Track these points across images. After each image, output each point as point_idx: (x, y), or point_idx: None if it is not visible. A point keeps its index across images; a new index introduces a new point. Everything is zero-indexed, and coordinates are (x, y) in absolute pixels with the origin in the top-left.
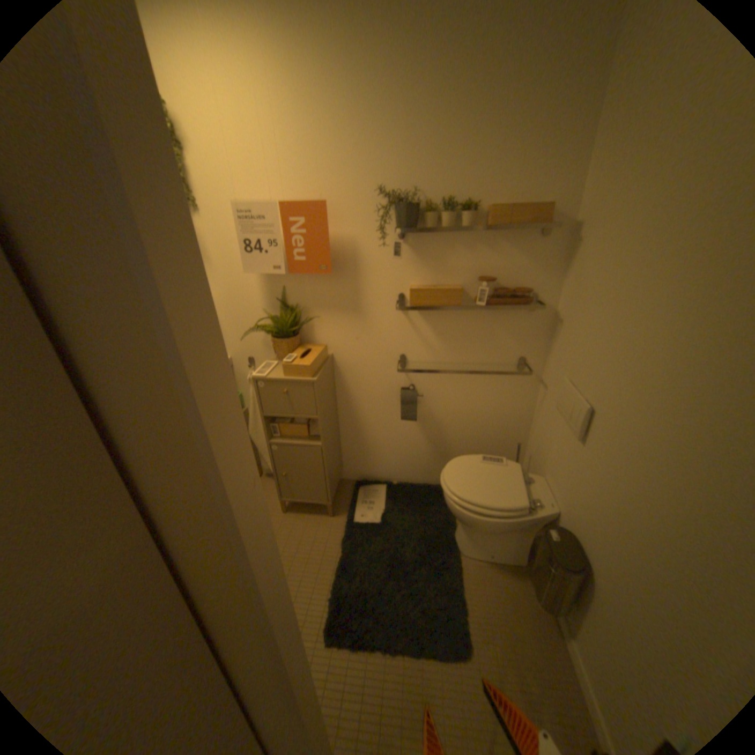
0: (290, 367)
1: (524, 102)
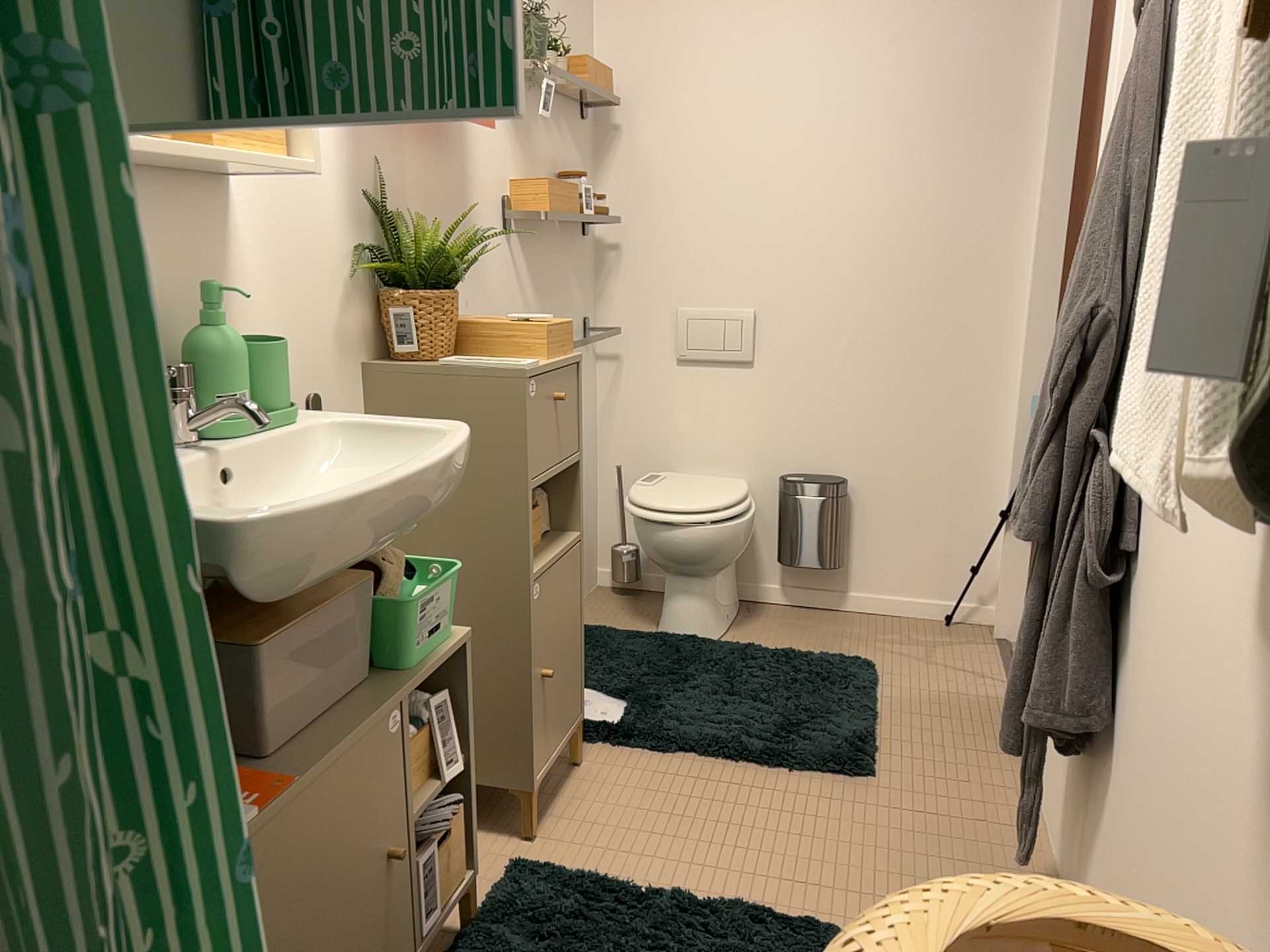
0: (555, 331)
1: None
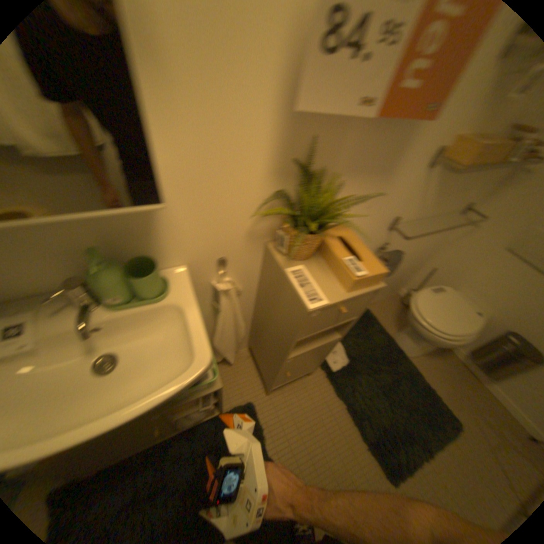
0: (363, 279)
1: None
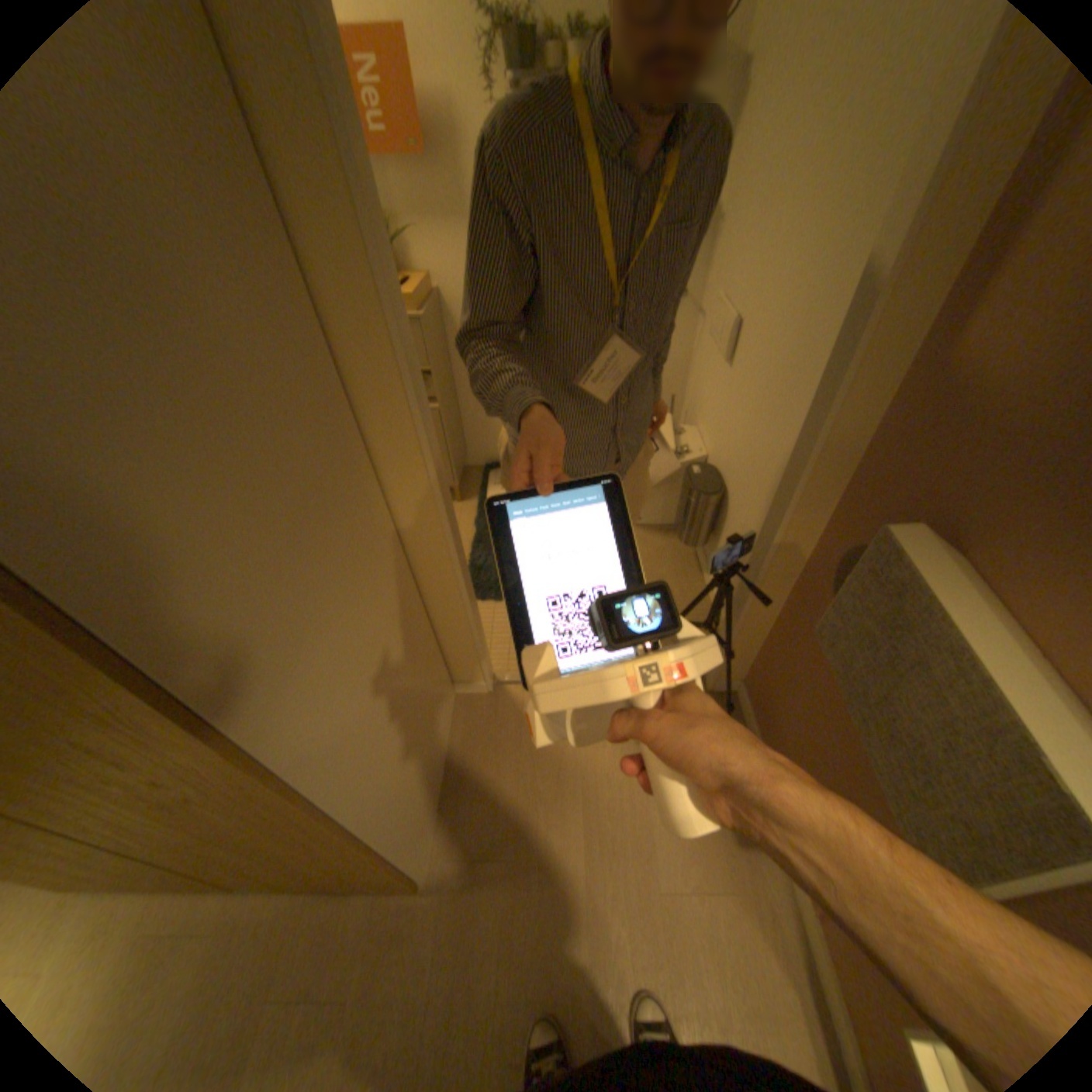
0: None
1: None
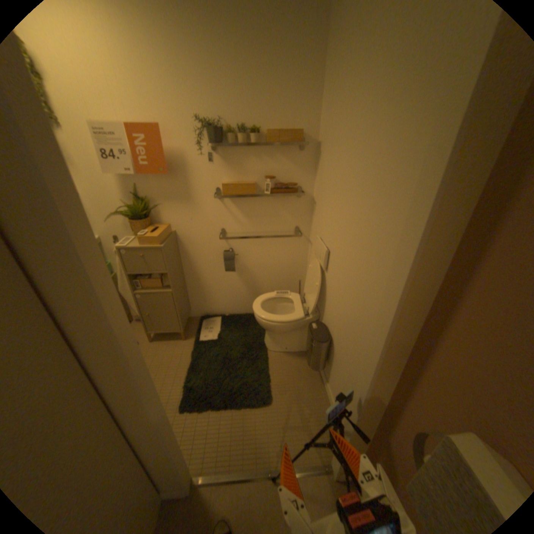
0: (144, 239)
1: (281, 66)
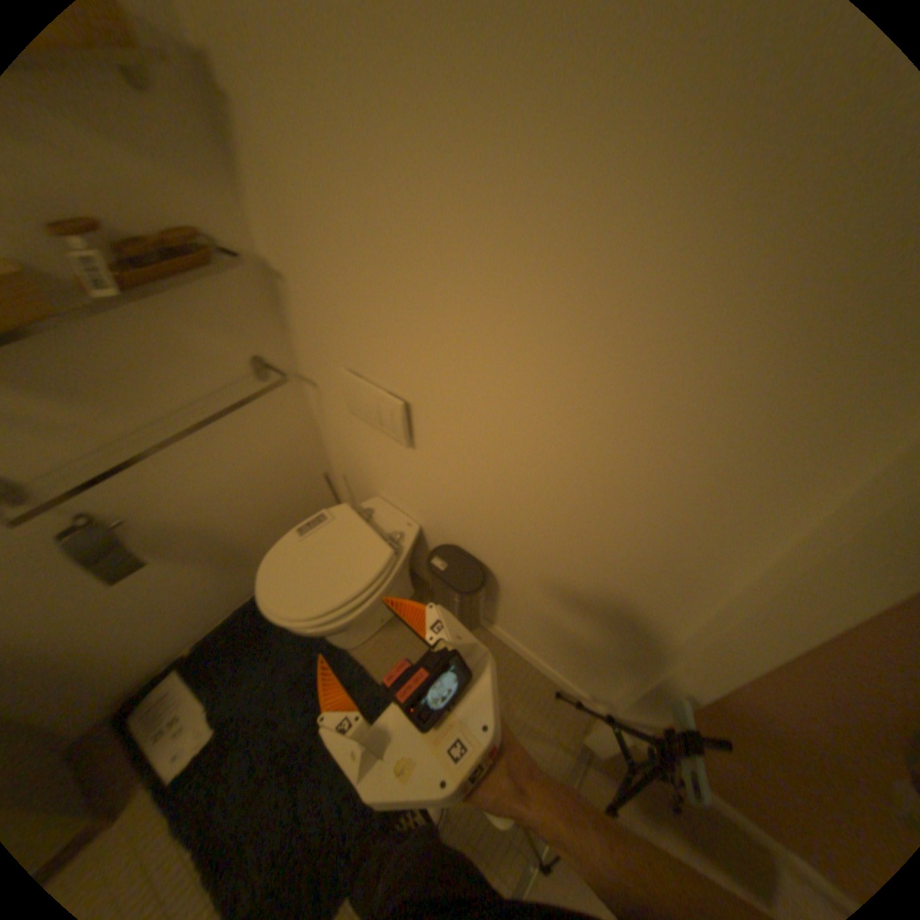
0: None
1: None
